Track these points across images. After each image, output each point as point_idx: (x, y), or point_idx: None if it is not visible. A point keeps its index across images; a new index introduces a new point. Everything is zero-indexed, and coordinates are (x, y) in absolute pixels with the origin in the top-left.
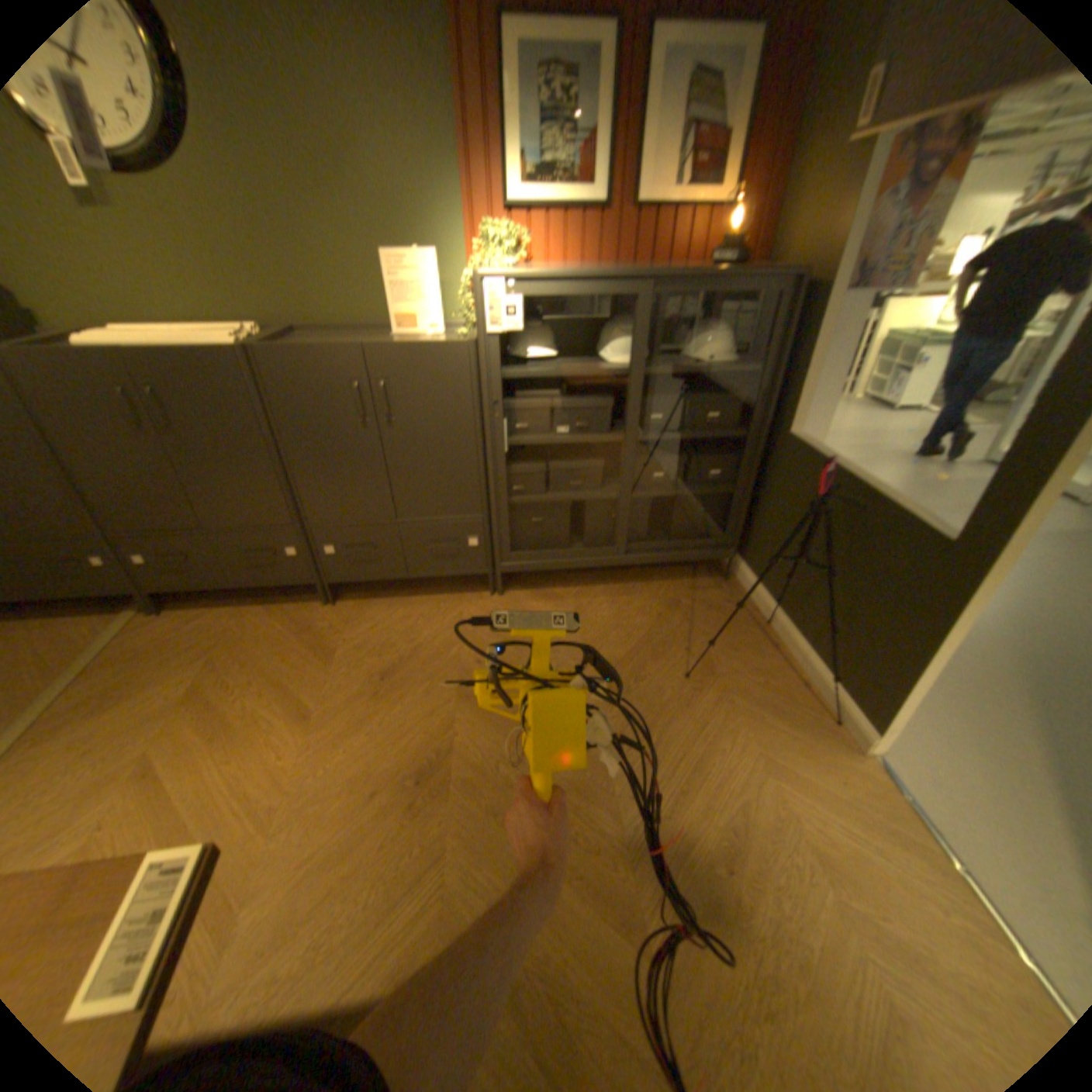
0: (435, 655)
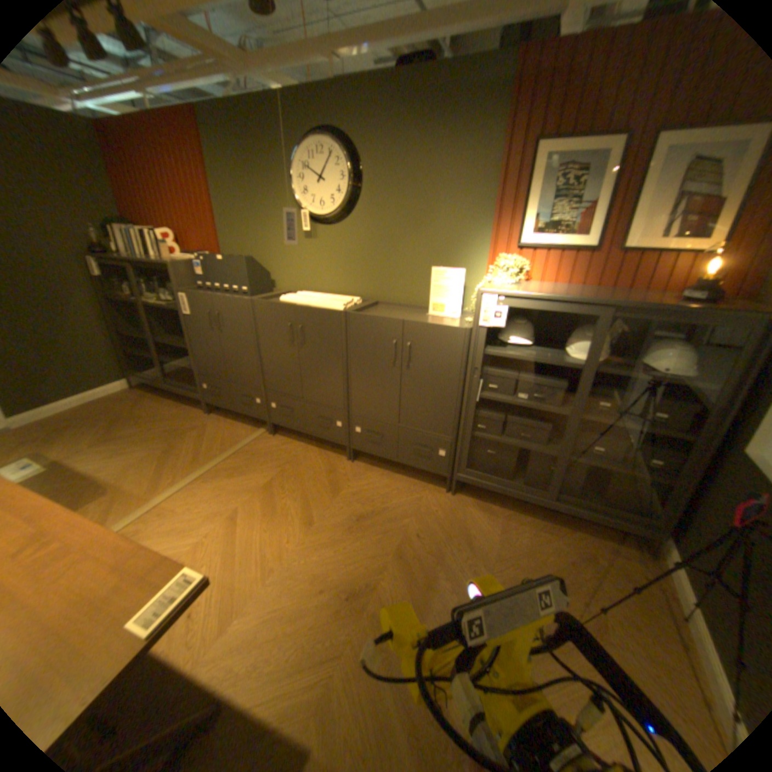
0: (393, 519)
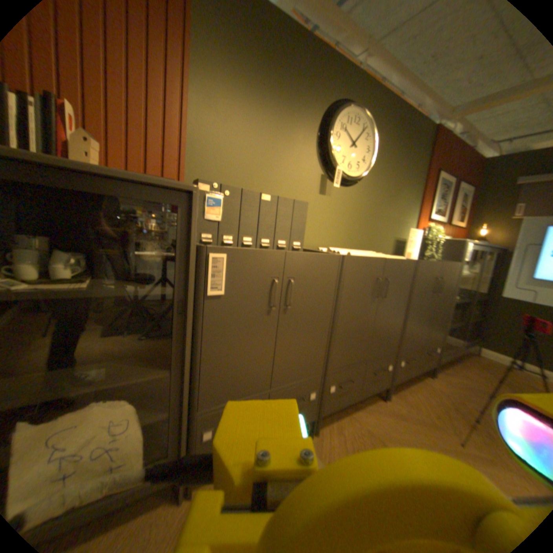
0: (468, 411)
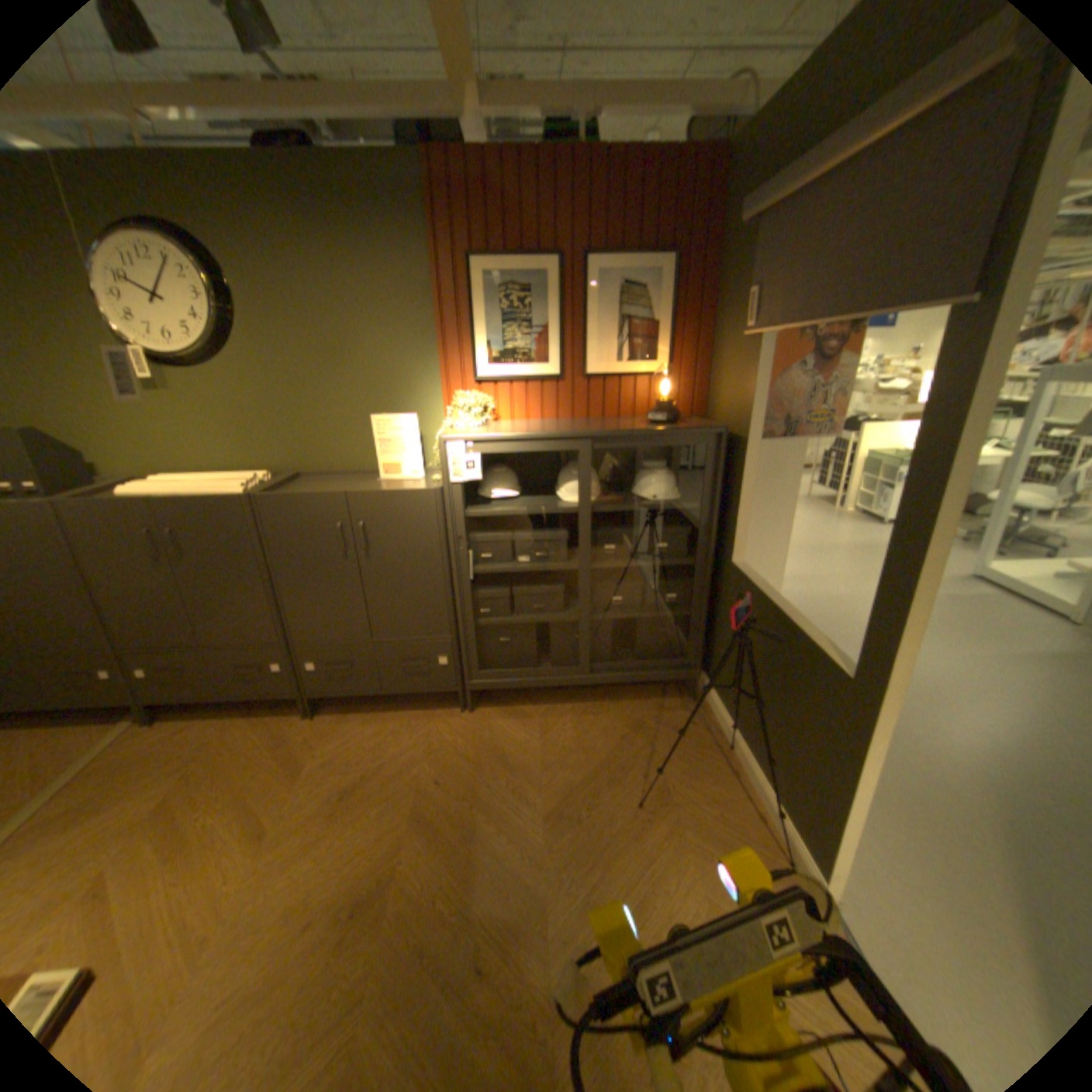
0: (396, 775)
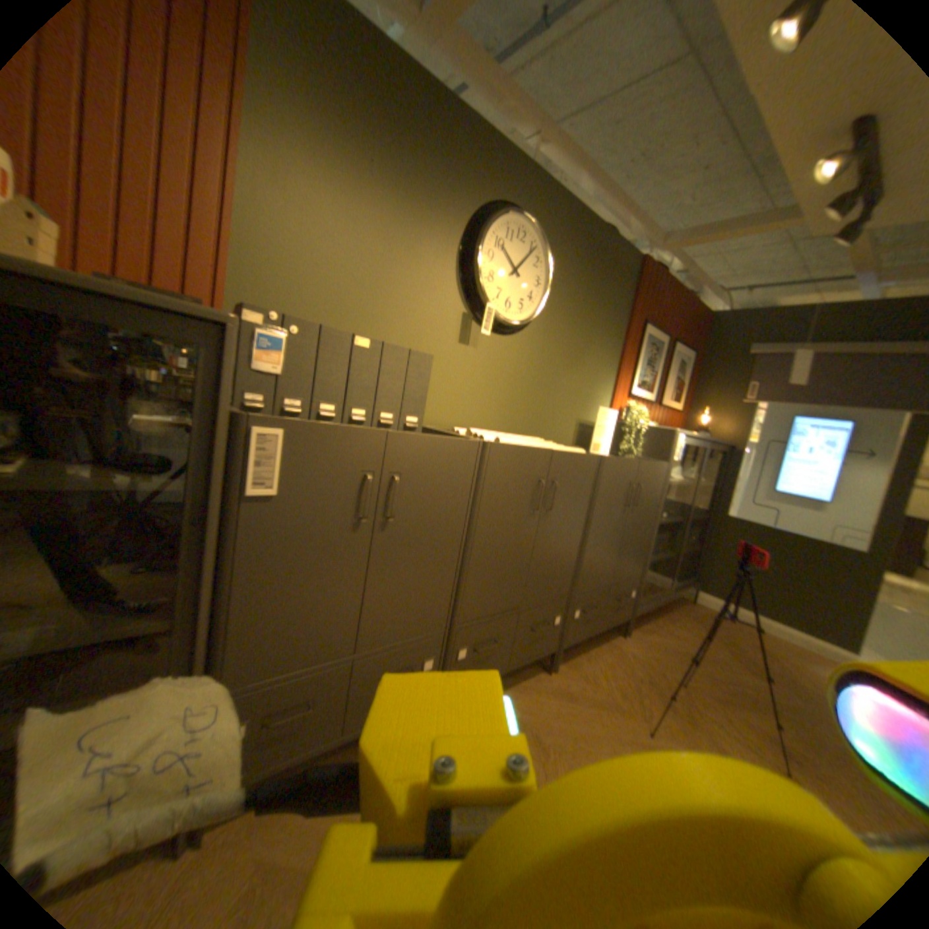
0: (667, 684)
